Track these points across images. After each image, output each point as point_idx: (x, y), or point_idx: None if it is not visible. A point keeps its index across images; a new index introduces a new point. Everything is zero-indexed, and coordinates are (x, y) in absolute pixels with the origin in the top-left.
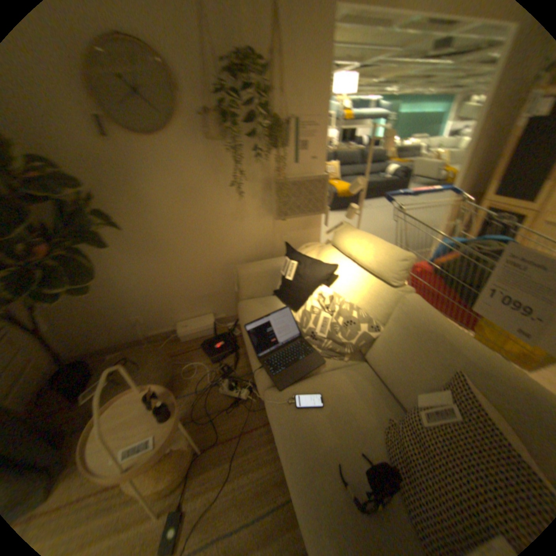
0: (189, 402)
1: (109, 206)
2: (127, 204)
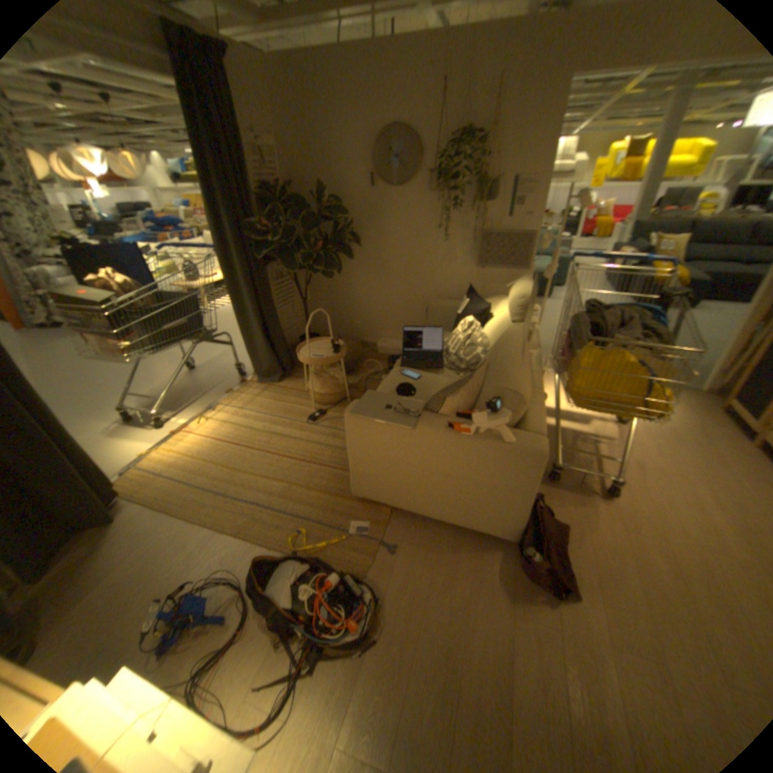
0: (359, 382)
1: (361, 234)
2: (371, 235)
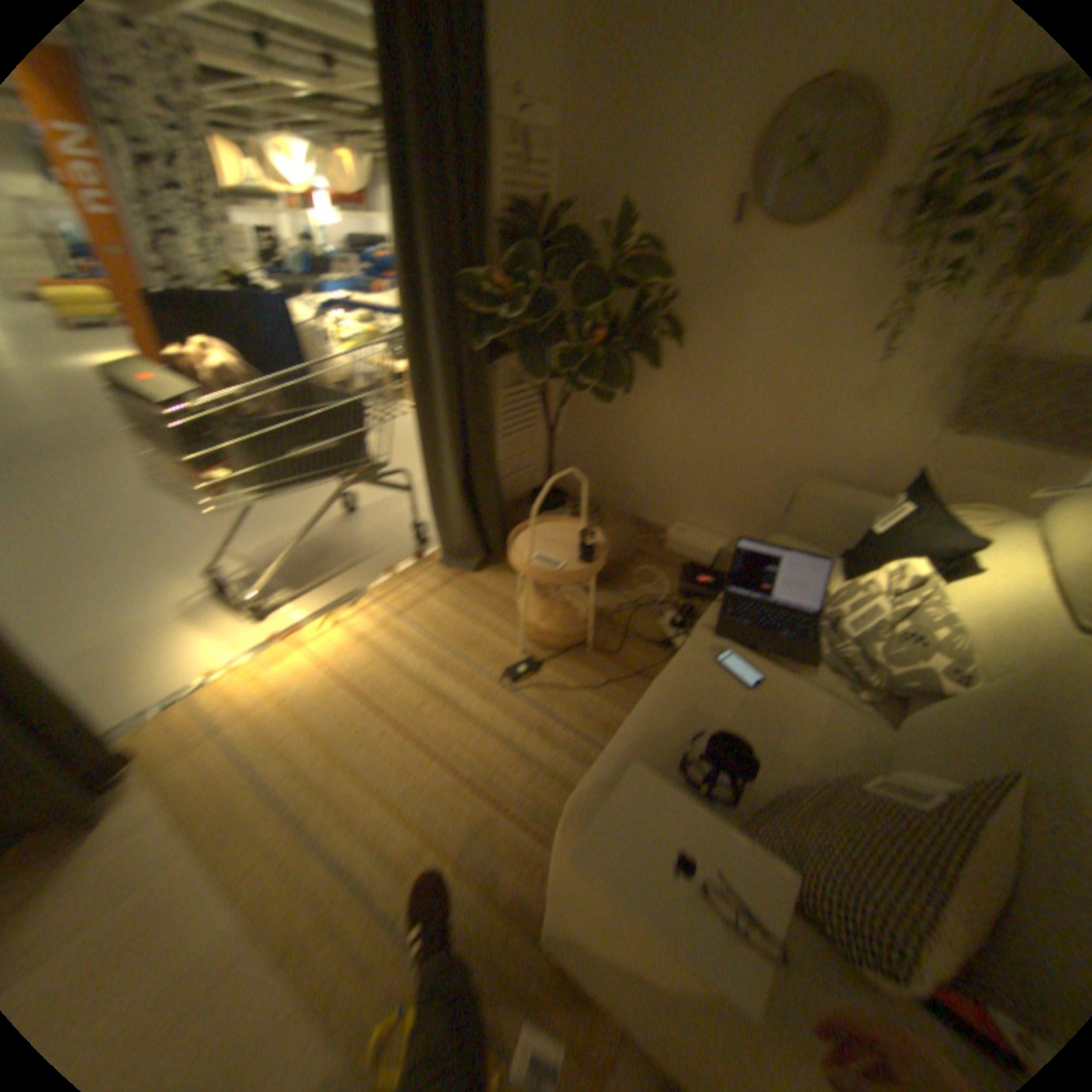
0: (620, 604)
1: (691, 319)
2: (712, 322)
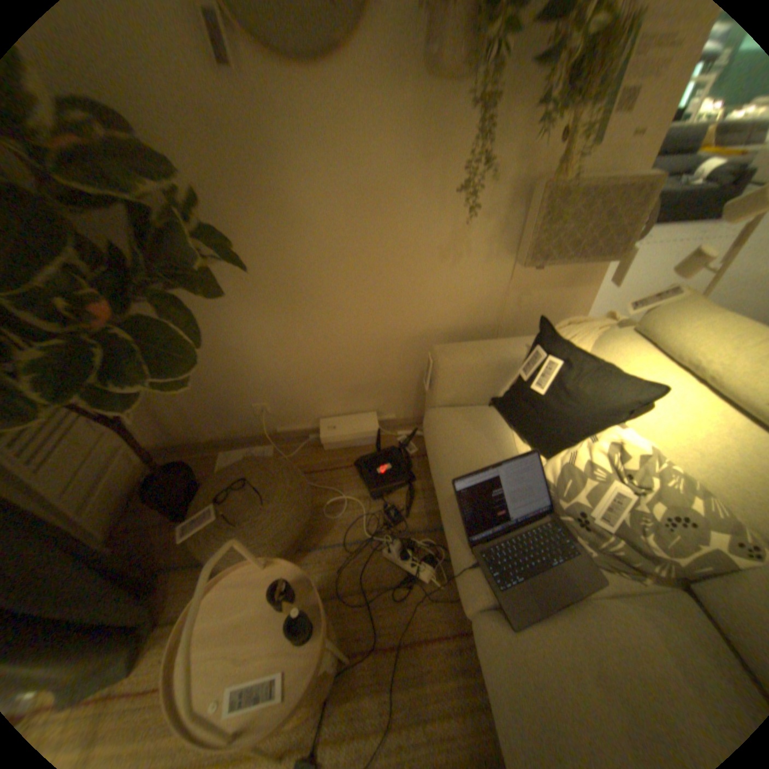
0: (332, 561)
1: (226, 220)
2: (256, 217)
